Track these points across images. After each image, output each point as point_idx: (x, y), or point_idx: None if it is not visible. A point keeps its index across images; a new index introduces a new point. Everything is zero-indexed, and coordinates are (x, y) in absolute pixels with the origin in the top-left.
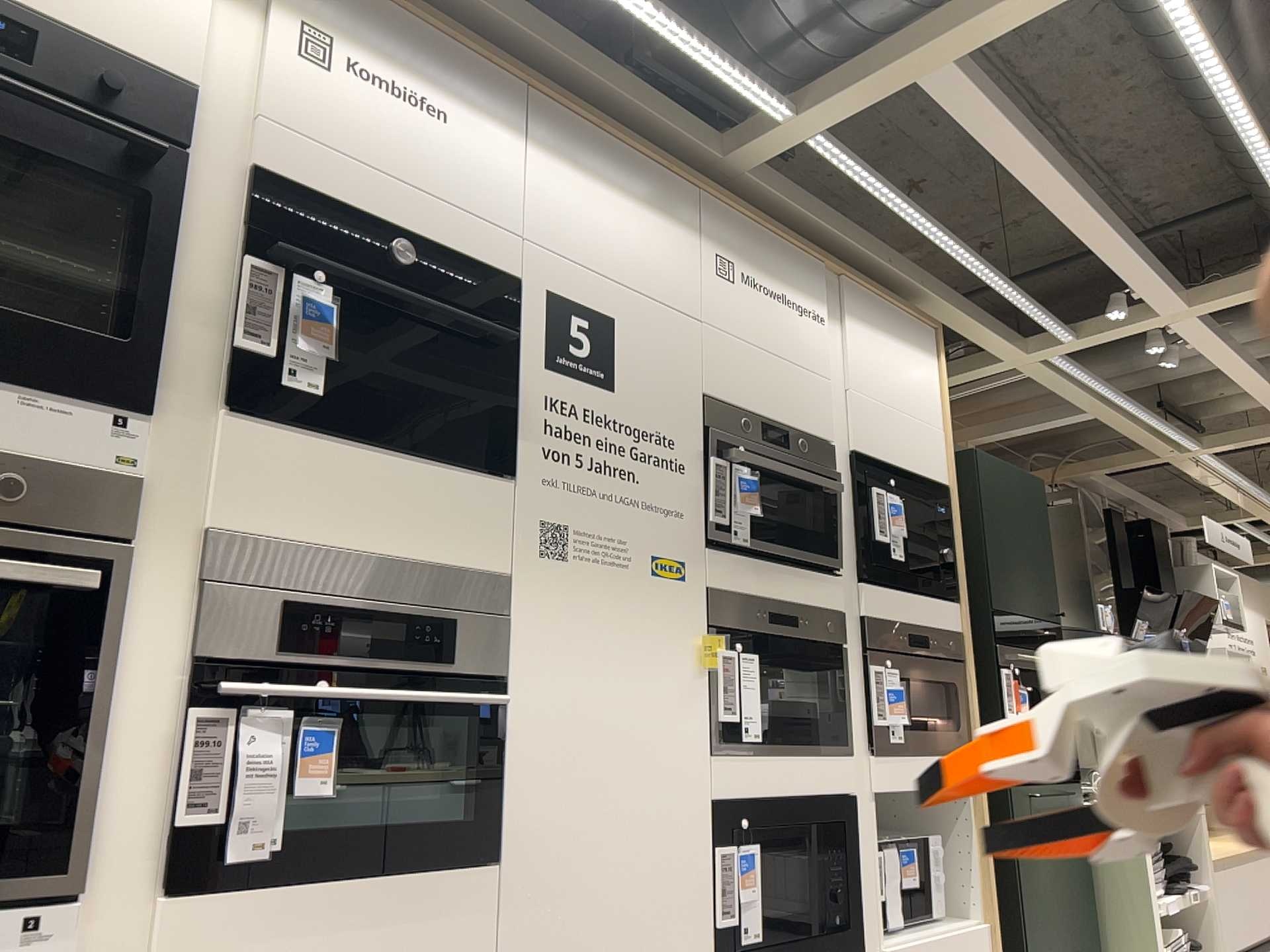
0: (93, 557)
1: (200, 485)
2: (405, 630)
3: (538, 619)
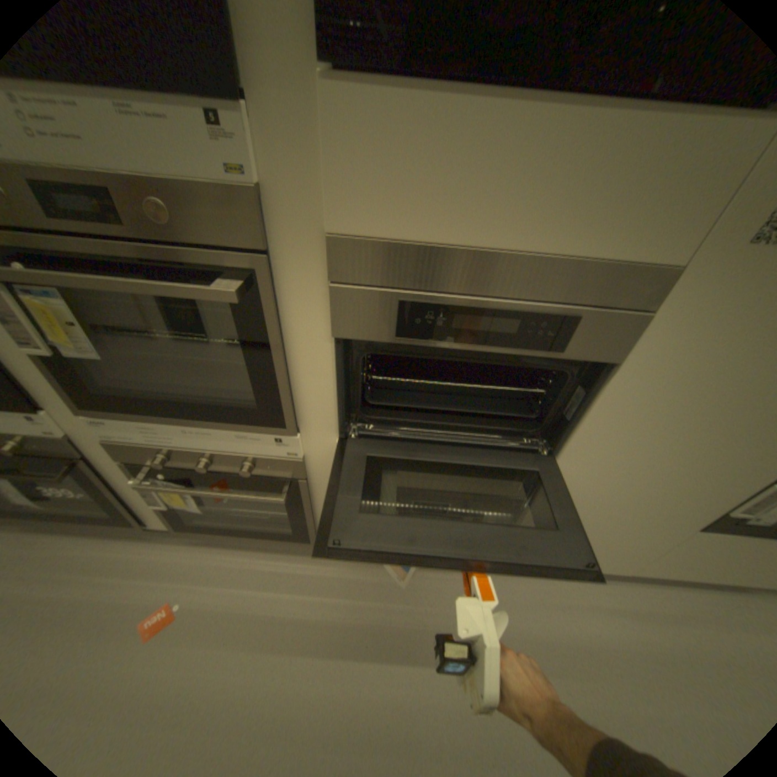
0: (241, 264)
1: (313, 182)
2: (518, 323)
3: (695, 314)
